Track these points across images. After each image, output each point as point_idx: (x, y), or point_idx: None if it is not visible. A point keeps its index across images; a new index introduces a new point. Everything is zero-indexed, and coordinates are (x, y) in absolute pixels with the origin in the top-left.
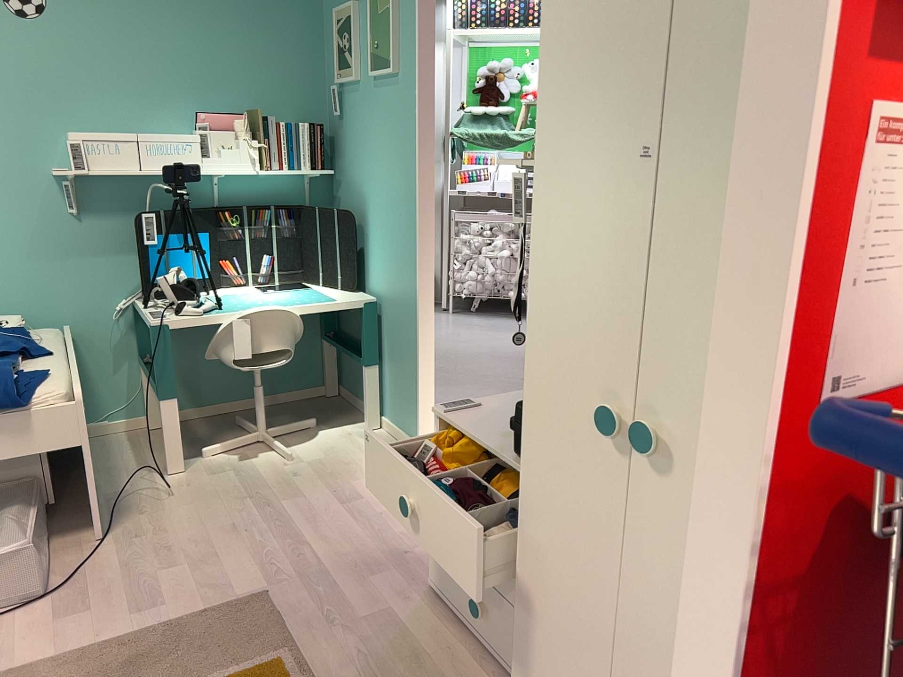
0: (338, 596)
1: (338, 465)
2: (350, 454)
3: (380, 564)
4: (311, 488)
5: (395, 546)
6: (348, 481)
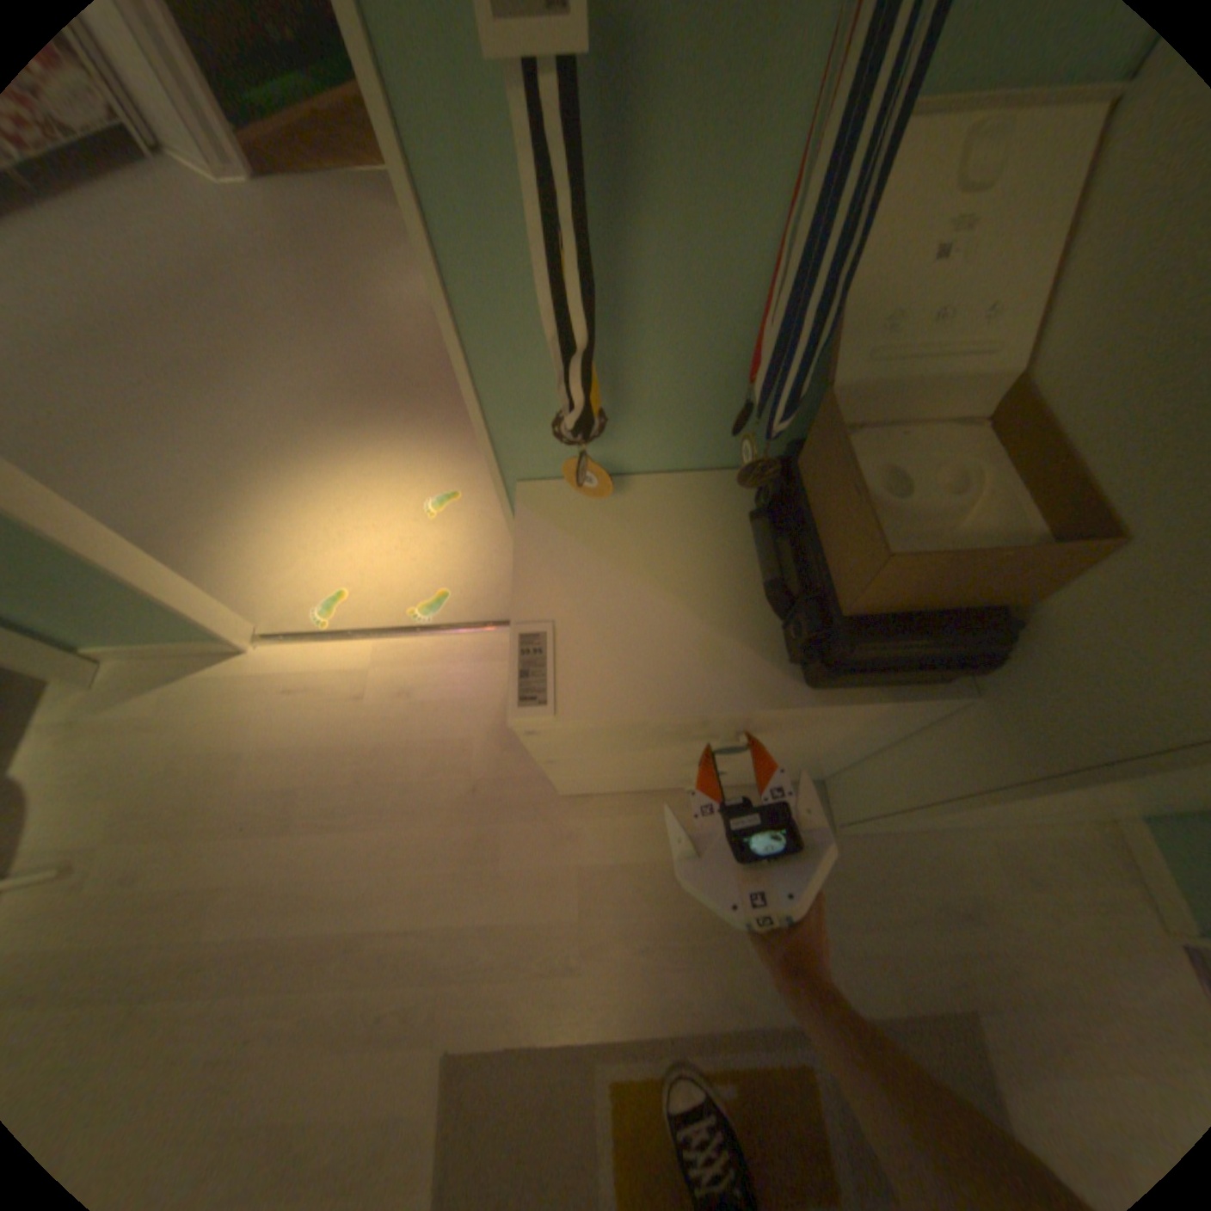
0: (516, 938)
1: (158, 788)
2: (141, 751)
3: (477, 840)
4: (195, 869)
5: (449, 800)
6: (224, 792)
